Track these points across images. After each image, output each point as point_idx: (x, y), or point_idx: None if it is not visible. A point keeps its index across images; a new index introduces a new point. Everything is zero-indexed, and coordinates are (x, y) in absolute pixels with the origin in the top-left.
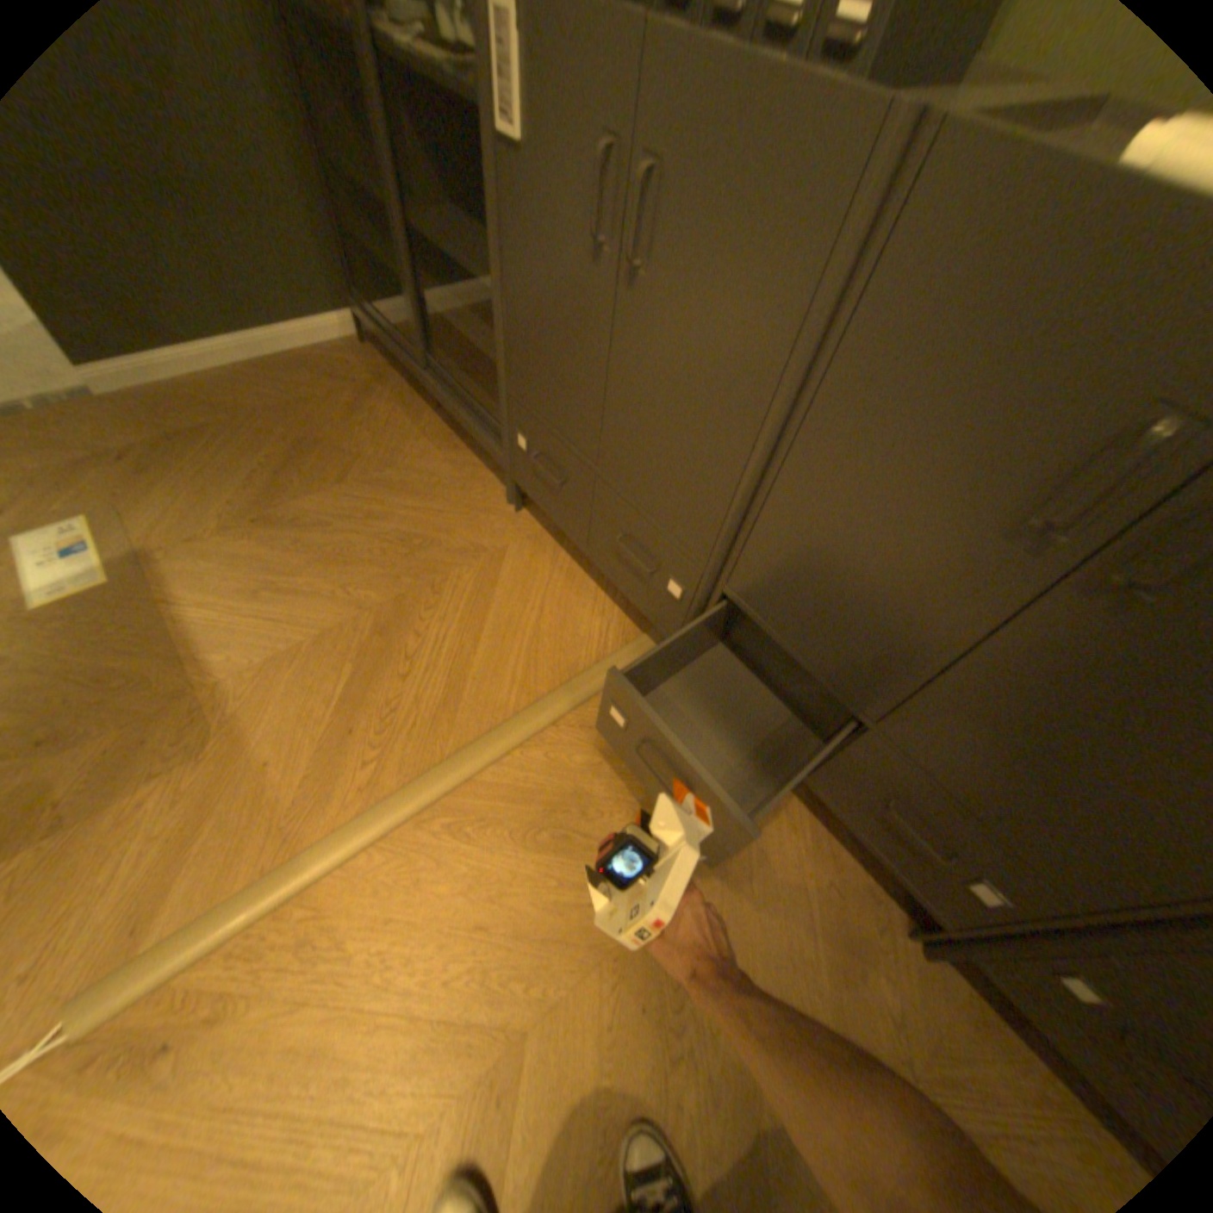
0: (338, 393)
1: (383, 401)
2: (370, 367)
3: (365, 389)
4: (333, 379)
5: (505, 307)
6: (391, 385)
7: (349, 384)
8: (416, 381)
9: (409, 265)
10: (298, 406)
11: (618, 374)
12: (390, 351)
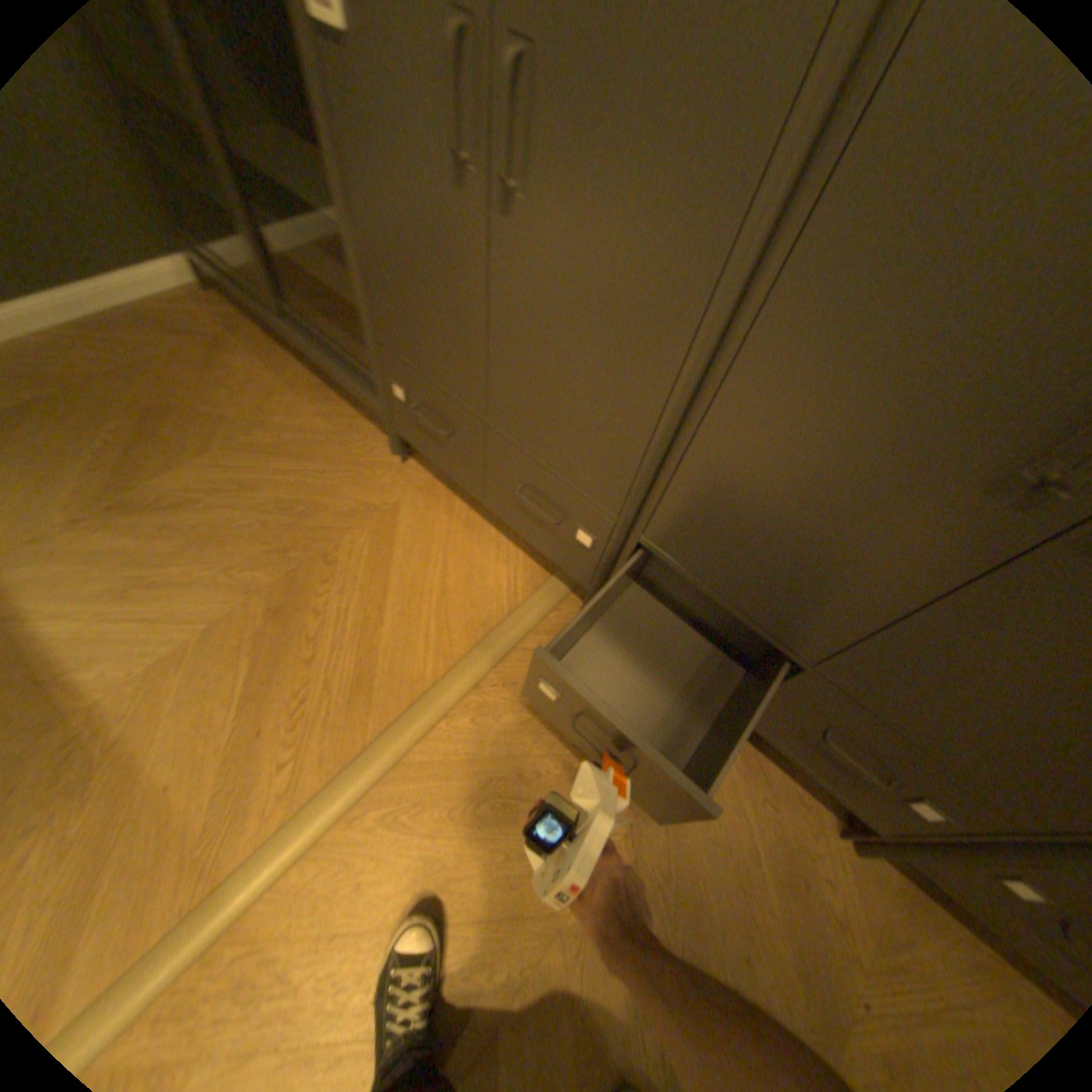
0: (182, 350)
1: (236, 354)
2: (215, 317)
3: (213, 342)
4: (175, 334)
5: (355, 244)
6: (242, 335)
7: (194, 338)
8: (270, 329)
9: (237, 198)
10: (137, 370)
11: (500, 317)
12: (235, 296)
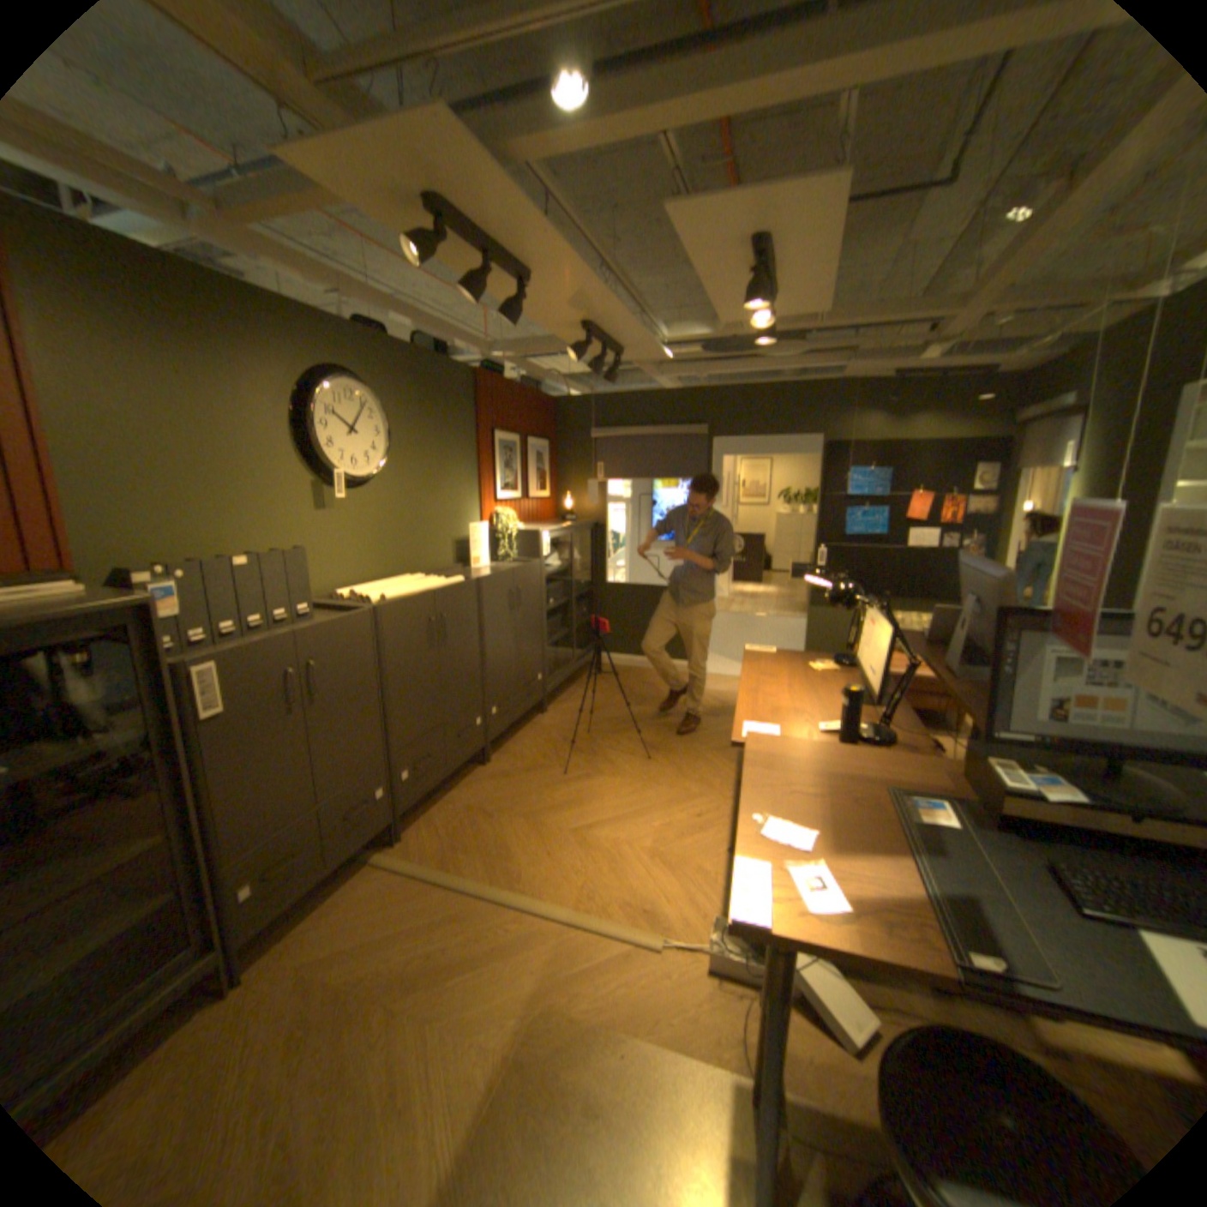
0: None
1: None
2: None
3: None
4: None
5: (213, 814)
6: None
7: None
8: None
9: None
10: None
11: (318, 743)
12: None
